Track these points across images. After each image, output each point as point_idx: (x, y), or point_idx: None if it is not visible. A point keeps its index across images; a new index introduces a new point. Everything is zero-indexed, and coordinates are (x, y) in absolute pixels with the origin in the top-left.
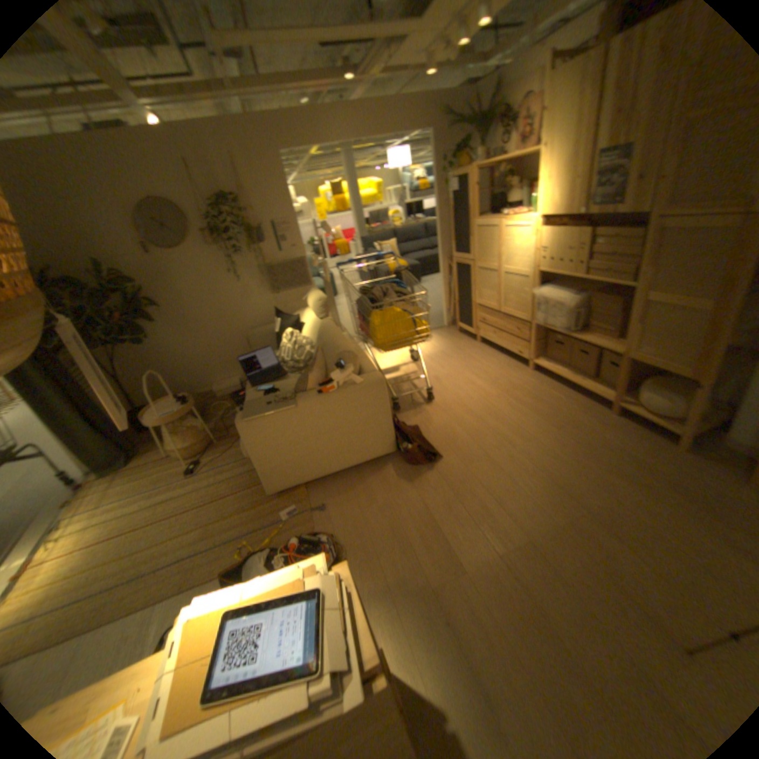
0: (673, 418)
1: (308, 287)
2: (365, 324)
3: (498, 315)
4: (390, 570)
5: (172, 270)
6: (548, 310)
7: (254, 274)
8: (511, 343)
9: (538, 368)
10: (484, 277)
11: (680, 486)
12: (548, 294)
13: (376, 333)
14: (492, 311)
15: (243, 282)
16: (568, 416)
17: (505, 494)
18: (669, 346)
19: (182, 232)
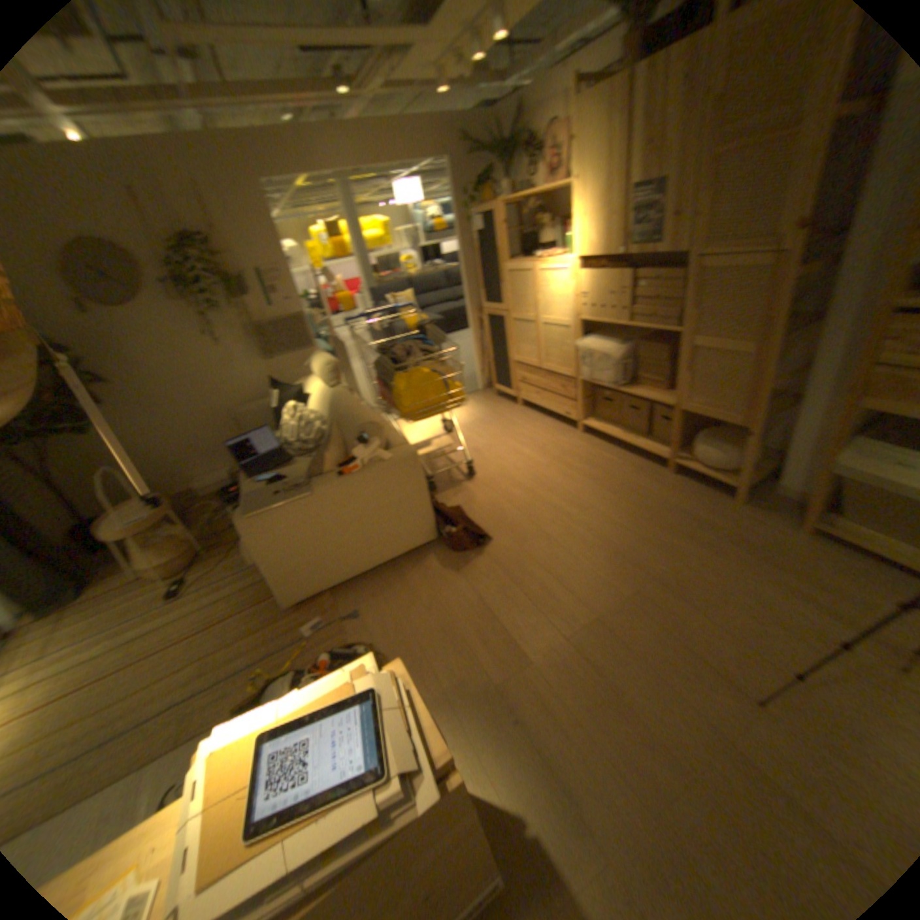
0: (726, 470)
1: (309, 350)
2: (385, 391)
3: (538, 373)
4: (444, 674)
5: (121, 335)
6: (592, 363)
7: (236, 337)
8: (555, 405)
9: (587, 429)
10: (520, 330)
11: (739, 540)
12: (591, 346)
13: (401, 401)
14: (532, 369)
15: (221, 347)
16: (623, 480)
17: (565, 571)
18: (717, 394)
19: (132, 284)
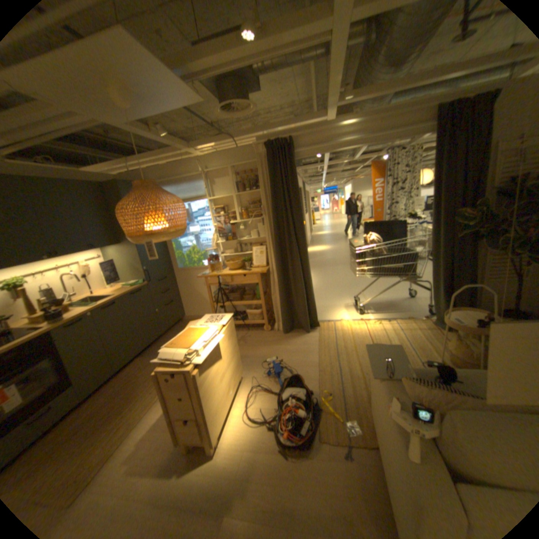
0: None
1: None
2: None
3: None
4: (258, 494)
5: None
6: None
7: None
8: None
9: None
10: None
11: None
12: None
13: None
14: None
15: None
16: None
17: None
18: None
19: None
